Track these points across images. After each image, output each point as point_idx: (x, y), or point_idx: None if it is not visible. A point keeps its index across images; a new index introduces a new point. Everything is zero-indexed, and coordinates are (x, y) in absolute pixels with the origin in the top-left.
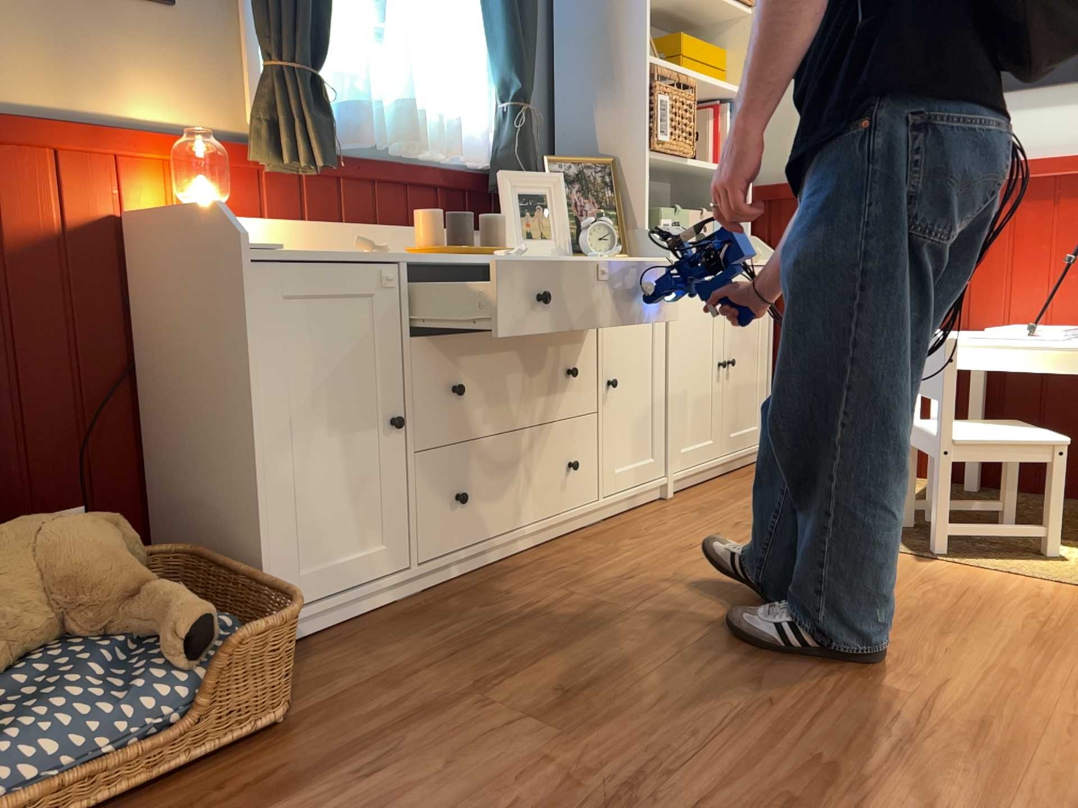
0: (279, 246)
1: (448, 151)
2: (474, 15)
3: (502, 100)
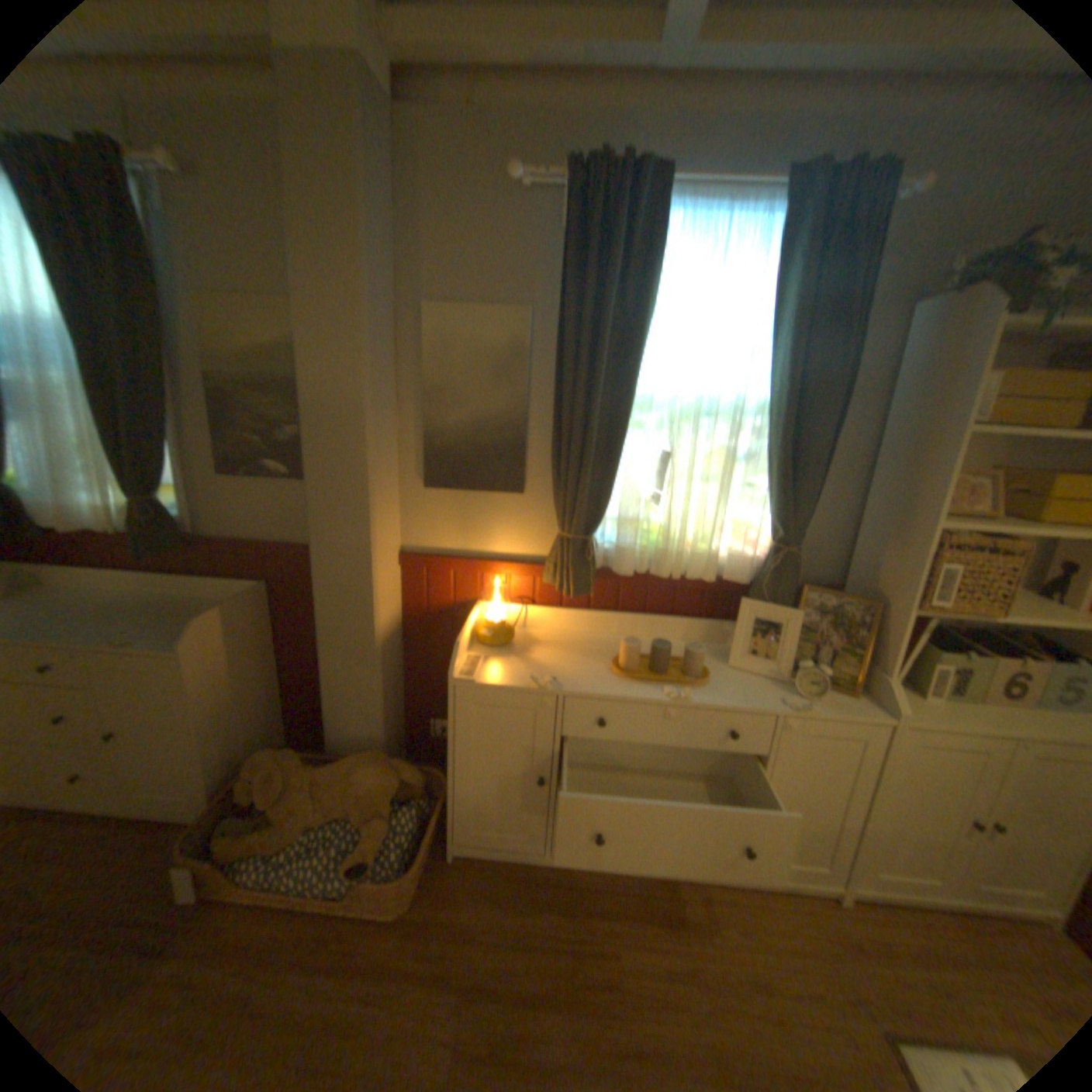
0: (475, 679)
1: (702, 576)
2: (759, 470)
3: (772, 536)
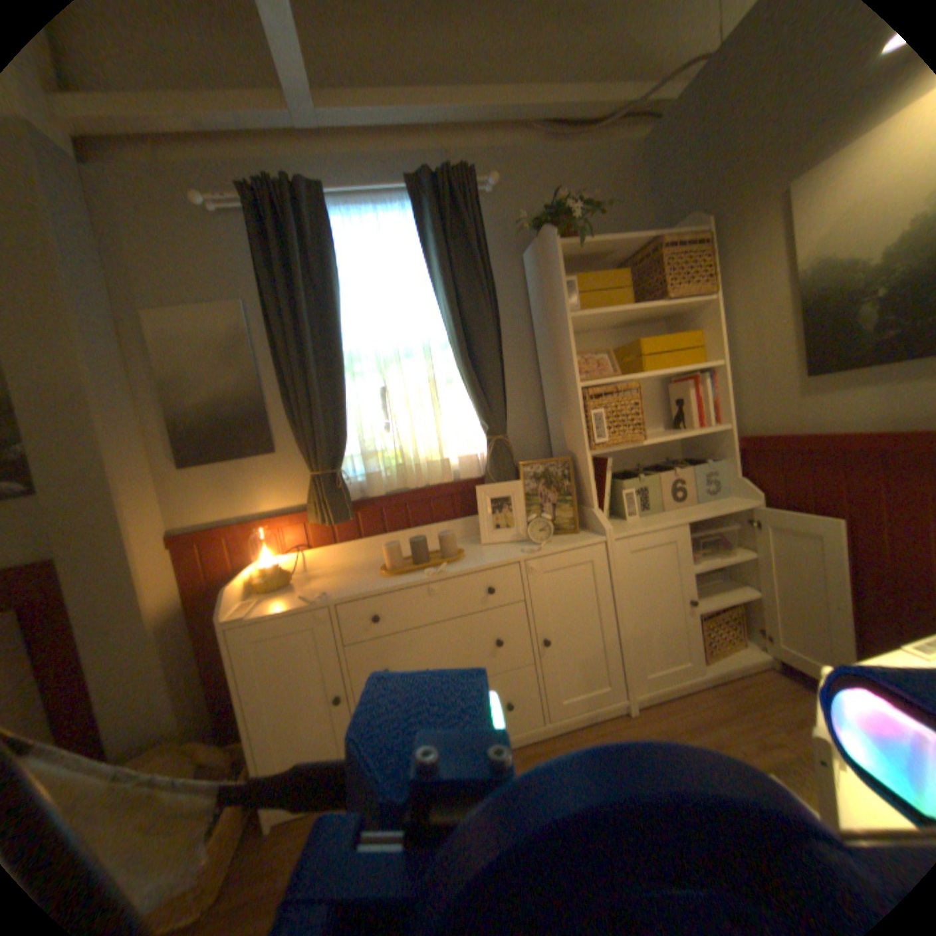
0: (245, 615)
1: (442, 479)
2: (458, 387)
3: (484, 433)
